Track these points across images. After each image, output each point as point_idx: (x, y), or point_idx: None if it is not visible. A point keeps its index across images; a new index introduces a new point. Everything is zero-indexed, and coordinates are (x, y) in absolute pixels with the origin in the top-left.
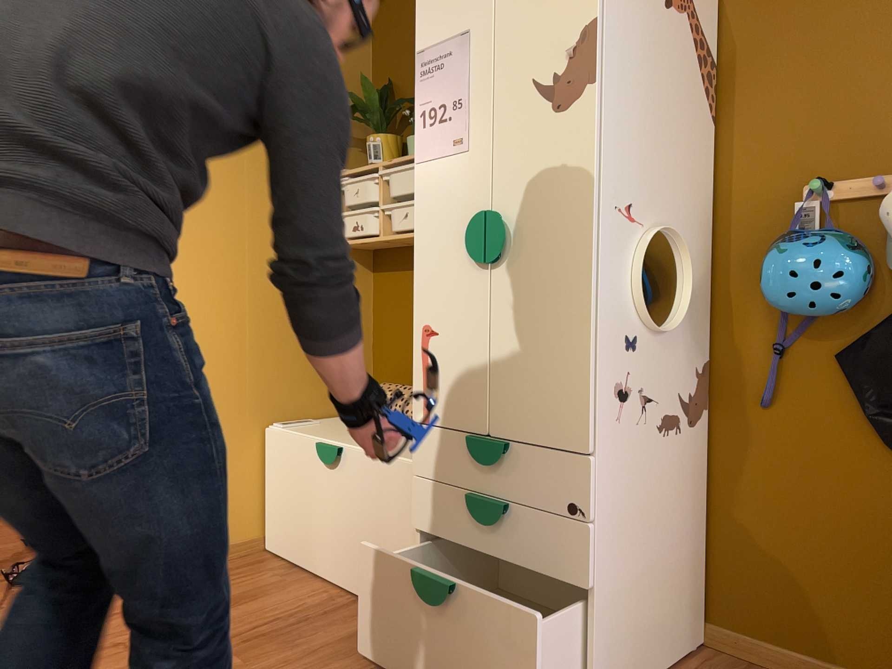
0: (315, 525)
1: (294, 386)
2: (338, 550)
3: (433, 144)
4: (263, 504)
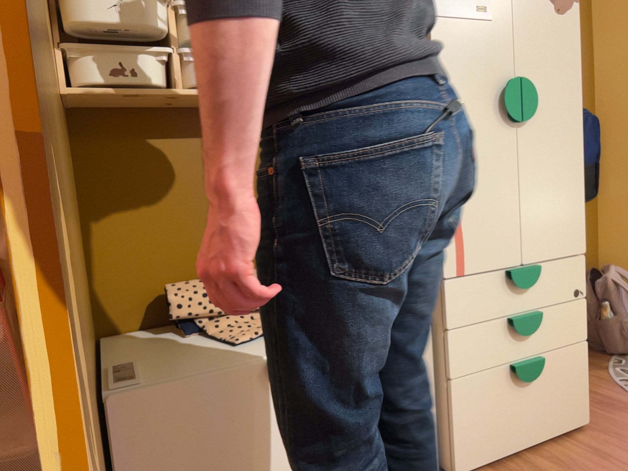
0: None
1: None
2: None
3: (453, 2)
4: None
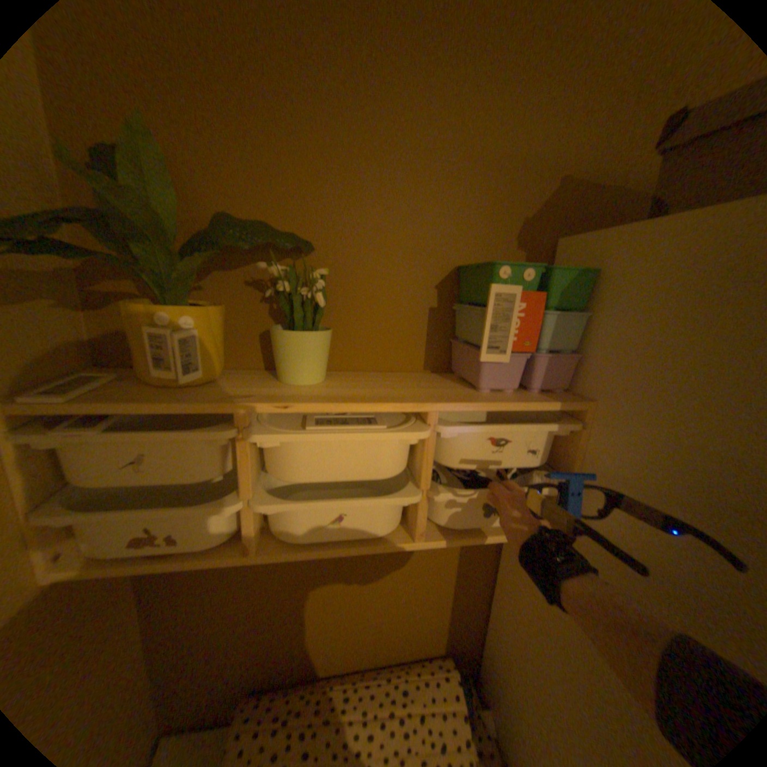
0: None
1: None
2: None
3: None
4: None
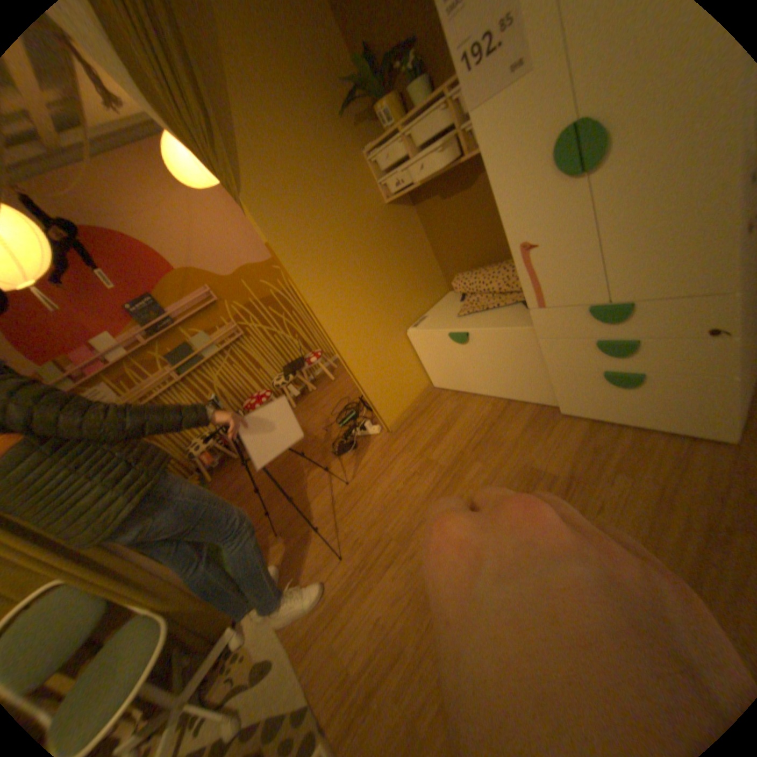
0: (464, 371)
1: (407, 300)
2: (486, 379)
3: (485, 81)
4: (422, 366)
